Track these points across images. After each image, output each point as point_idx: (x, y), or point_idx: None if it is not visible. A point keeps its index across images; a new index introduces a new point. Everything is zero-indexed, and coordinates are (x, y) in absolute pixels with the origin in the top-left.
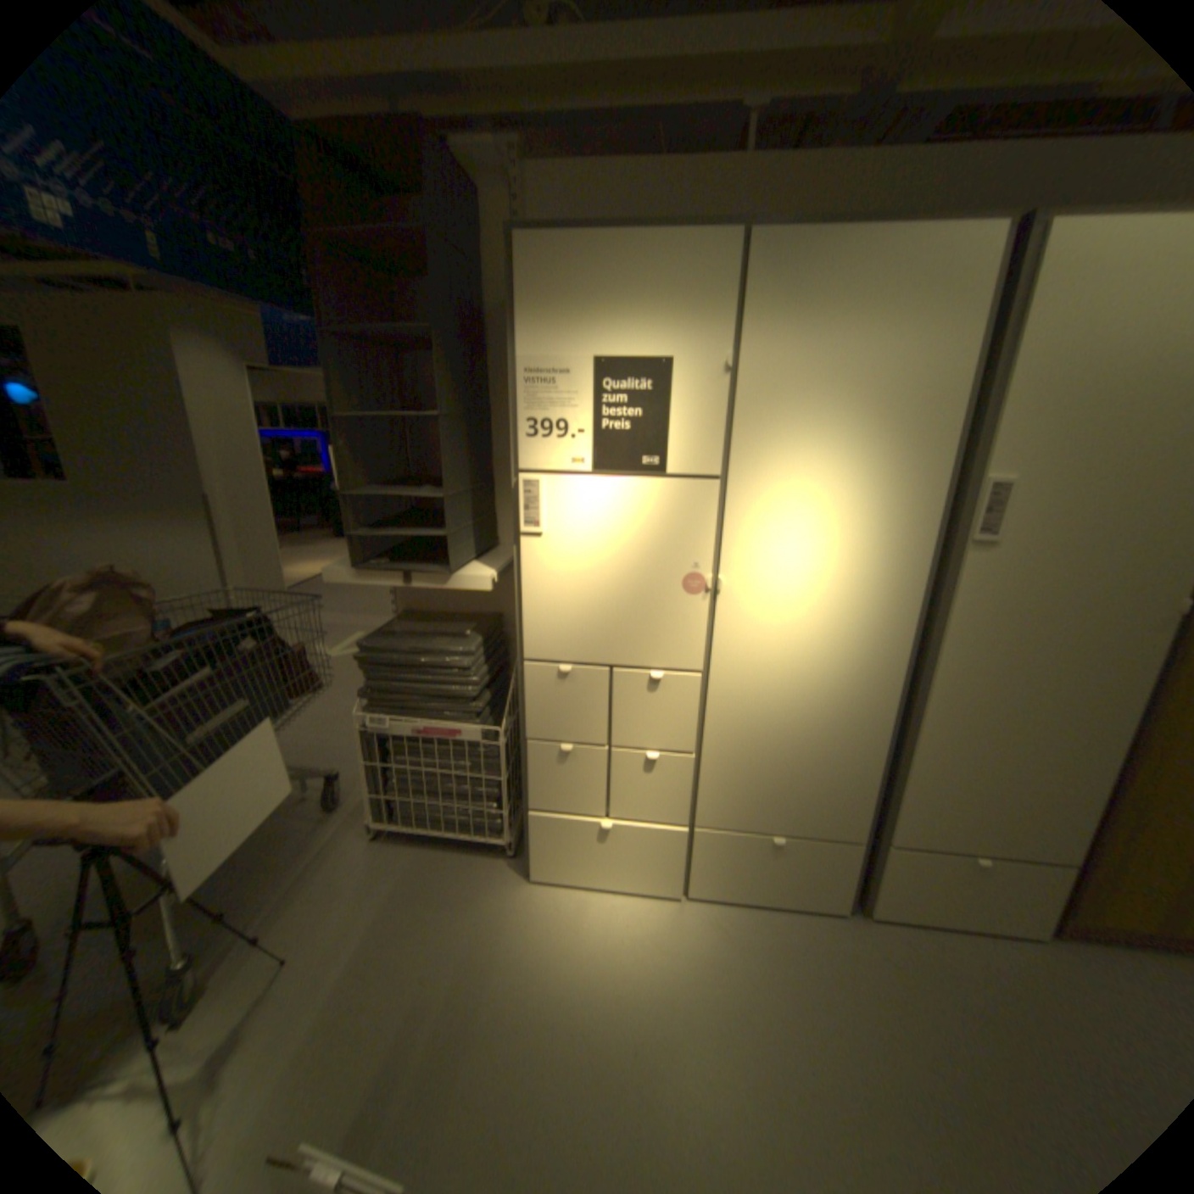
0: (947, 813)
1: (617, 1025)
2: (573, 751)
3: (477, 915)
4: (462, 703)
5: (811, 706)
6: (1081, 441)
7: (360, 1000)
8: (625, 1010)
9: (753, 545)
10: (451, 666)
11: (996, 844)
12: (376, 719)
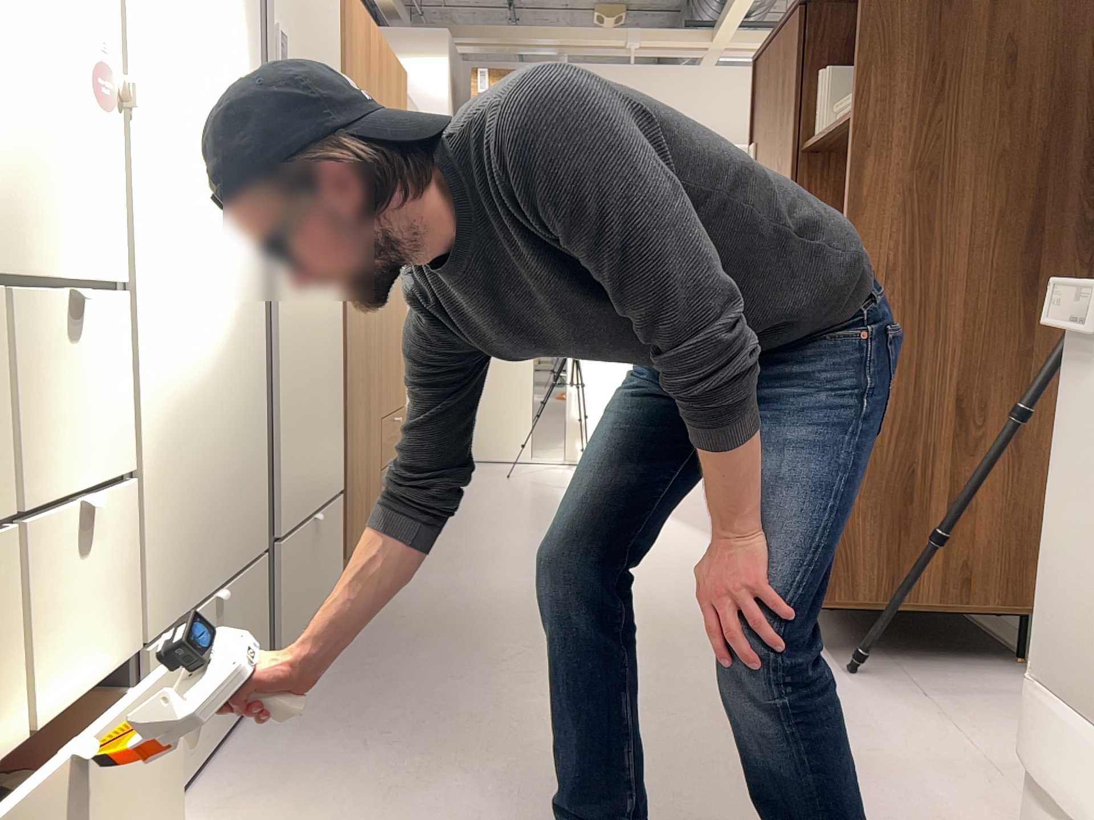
0: (295, 466)
1: None
2: None
3: None
4: None
5: (214, 335)
6: (299, 9)
7: None
8: None
9: (146, 30)
10: None
11: (316, 490)
12: None
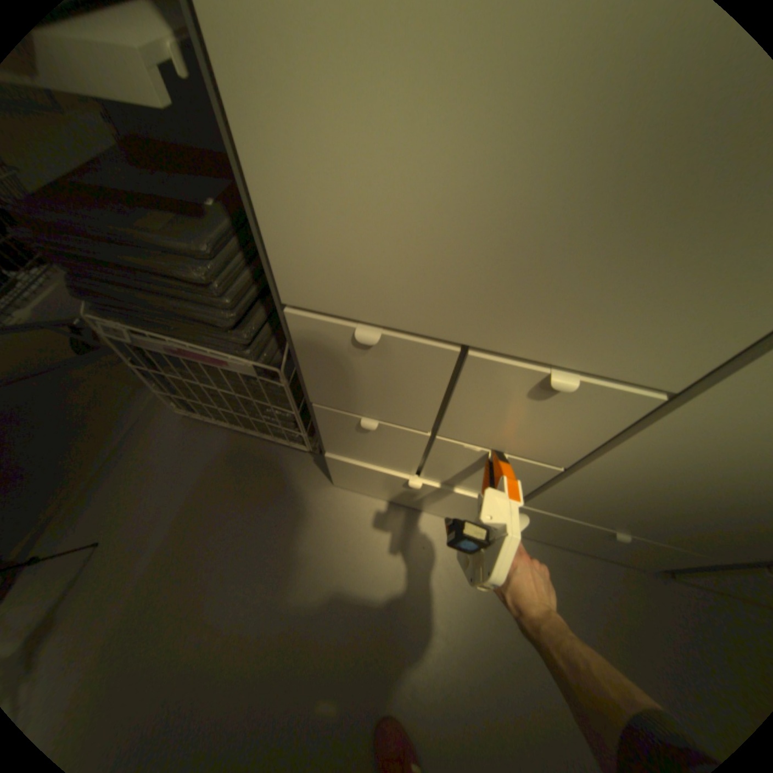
0: None
1: (400, 657)
2: (378, 425)
3: (280, 514)
4: (217, 329)
5: None
6: None
7: (164, 594)
8: (410, 641)
9: None
10: (173, 276)
11: None
12: (112, 327)
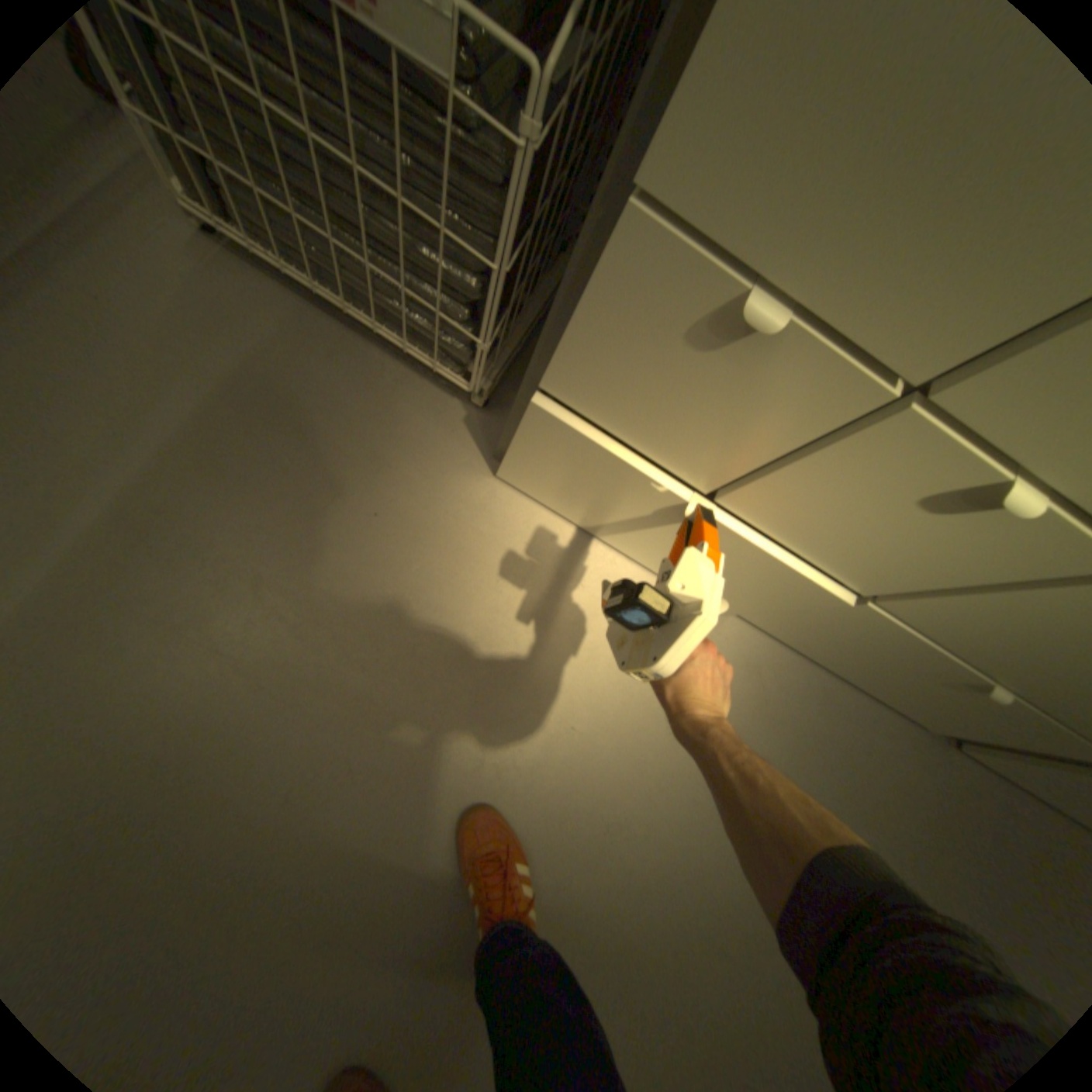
0: None
1: (555, 769)
2: (774, 329)
3: (387, 496)
4: None
5: None
6: None
7: (137, 577)
8: (575, 750)
9: None
10: None
11: None
12: None
